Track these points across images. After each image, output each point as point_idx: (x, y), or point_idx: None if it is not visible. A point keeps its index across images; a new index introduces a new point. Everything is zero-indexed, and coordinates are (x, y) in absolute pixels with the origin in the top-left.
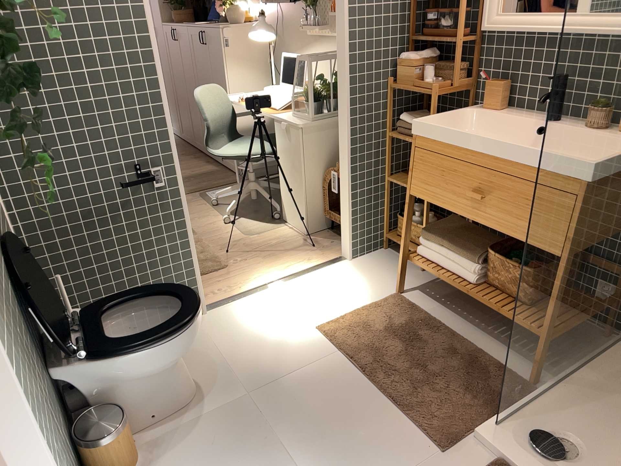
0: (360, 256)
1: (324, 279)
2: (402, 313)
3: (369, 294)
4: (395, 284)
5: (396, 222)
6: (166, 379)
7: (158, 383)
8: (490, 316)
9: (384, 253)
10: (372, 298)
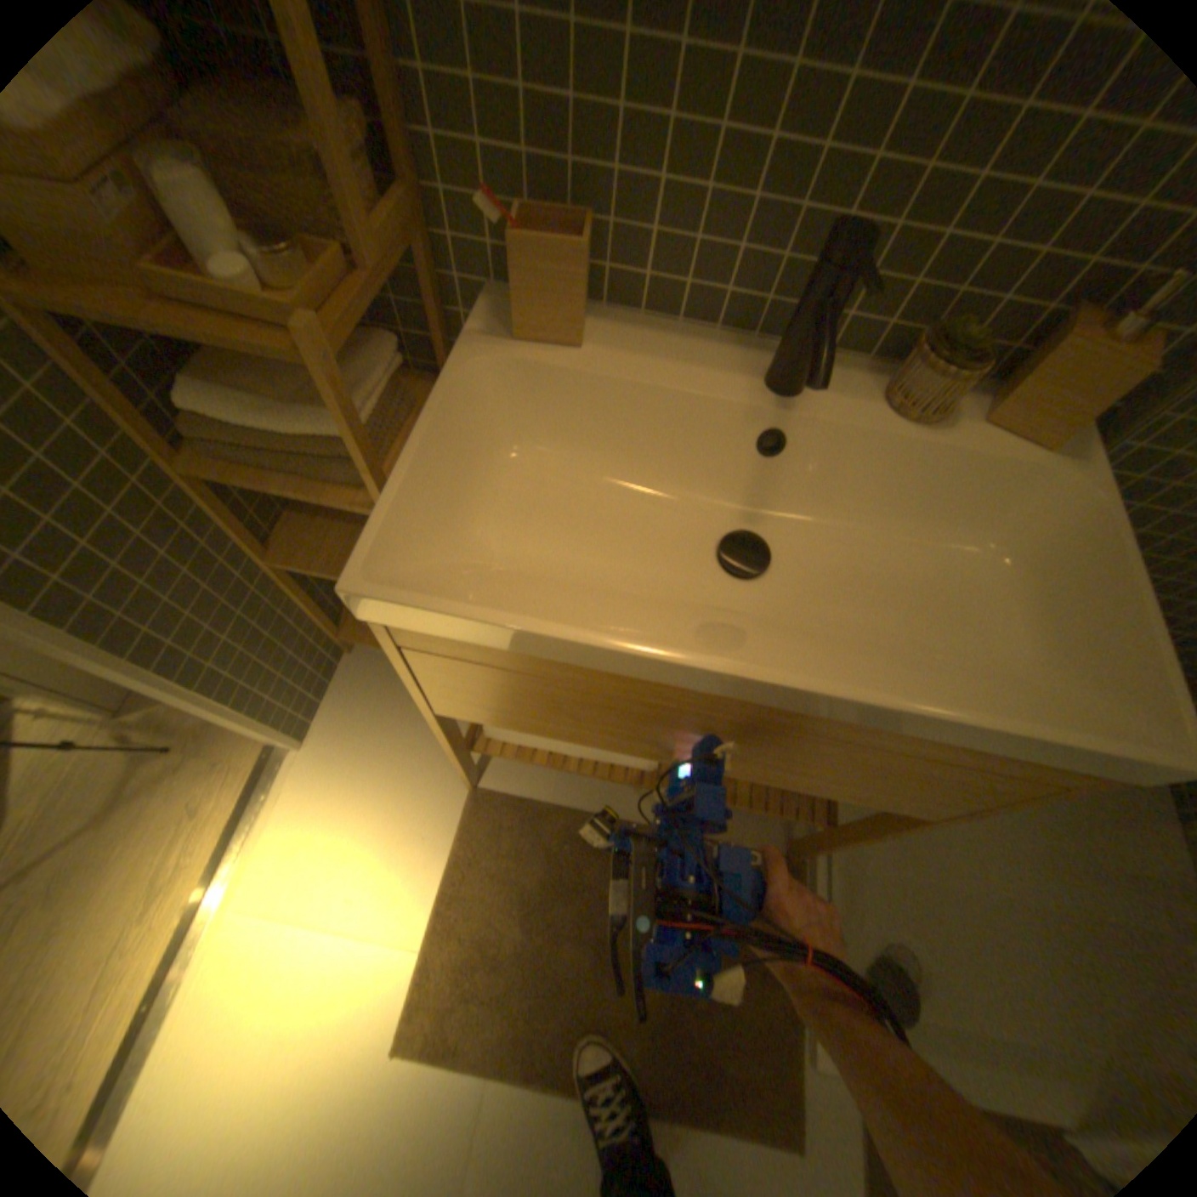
0: (307, 721)
1: (281, 868)
2: (516, 853)
3: (416, 839)
4: (444, 768)
5: (331, 596)
6: None
7: None
8: None
9: (351, 671)
10: (433, 853)
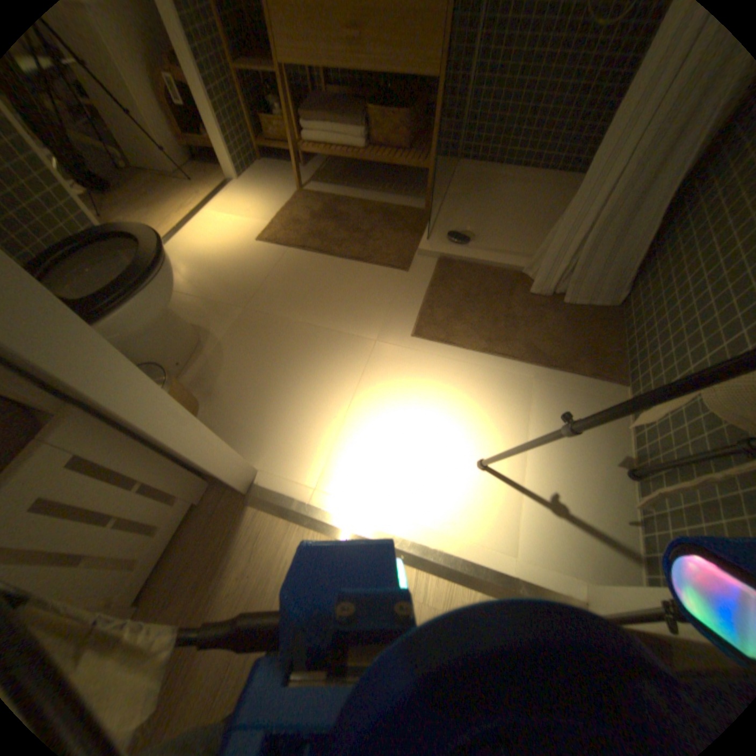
0: (242, 171)
1: (226, 201)
2: (312, 201)
3: (276, 197)
4: (290, 182)
5: (257, 124)
6: (160, 324)
7: (156, 330)
8: (373, 179)
9: (261, 162)
10: (281, 199)
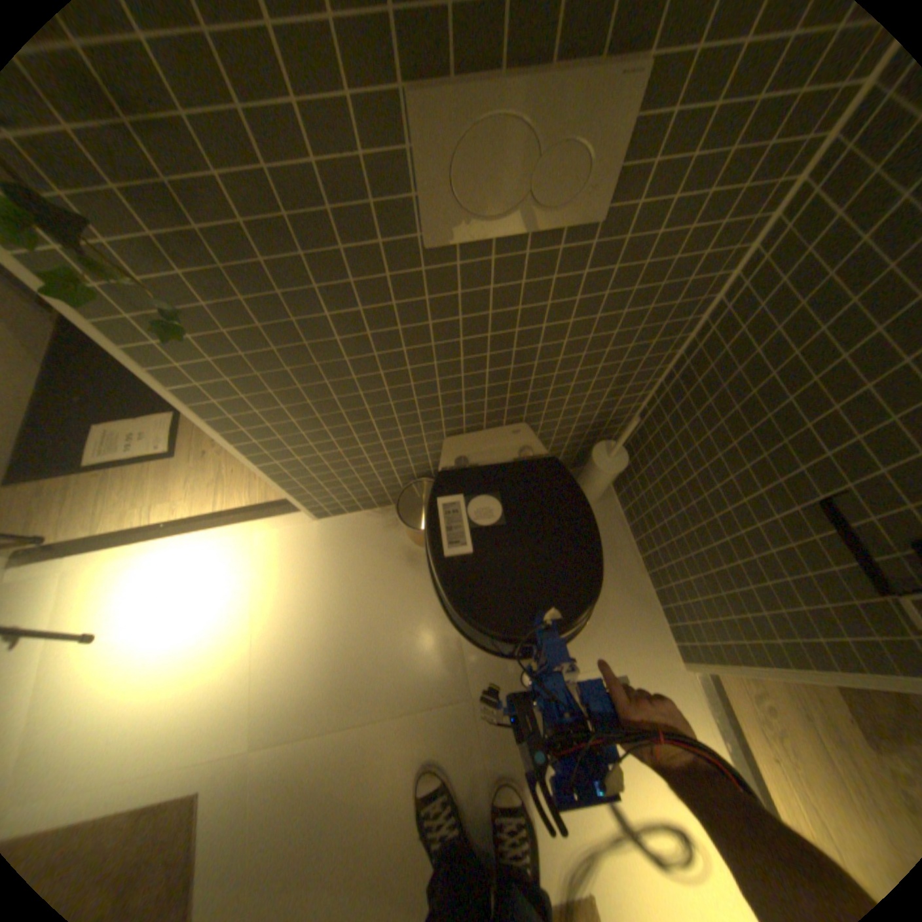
0: None
1: None
2: None
3: None
4: None
5: None
6: None
7: None
8: None
9: None
10: None
